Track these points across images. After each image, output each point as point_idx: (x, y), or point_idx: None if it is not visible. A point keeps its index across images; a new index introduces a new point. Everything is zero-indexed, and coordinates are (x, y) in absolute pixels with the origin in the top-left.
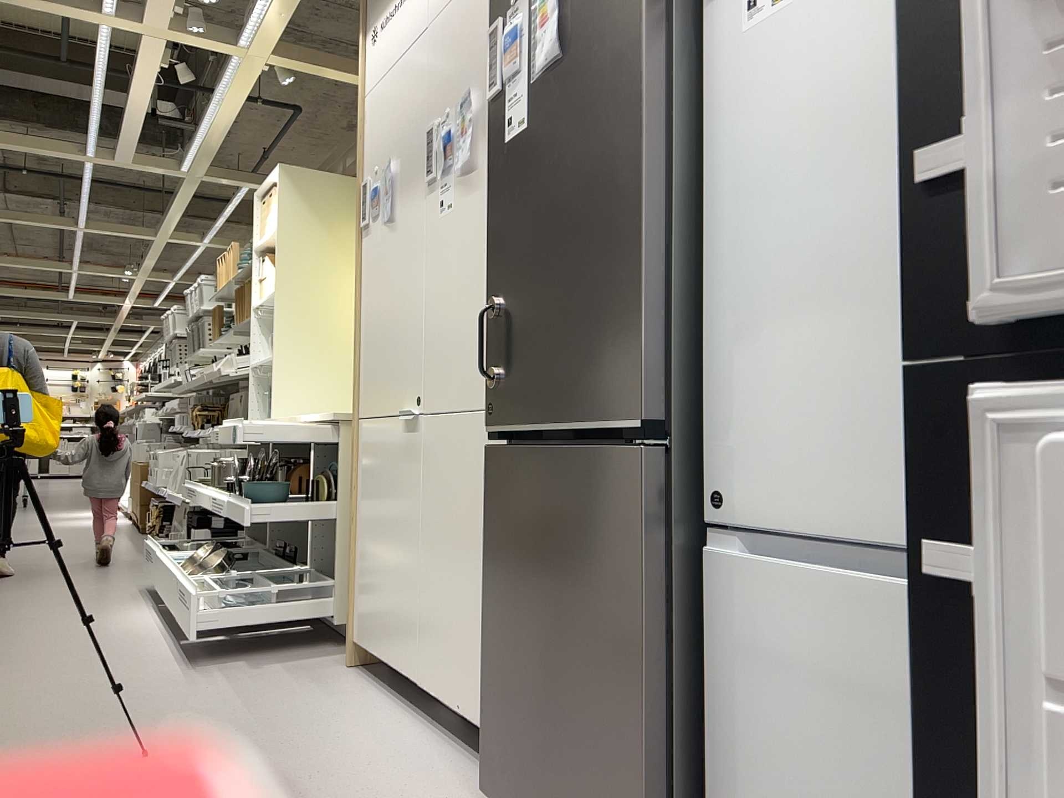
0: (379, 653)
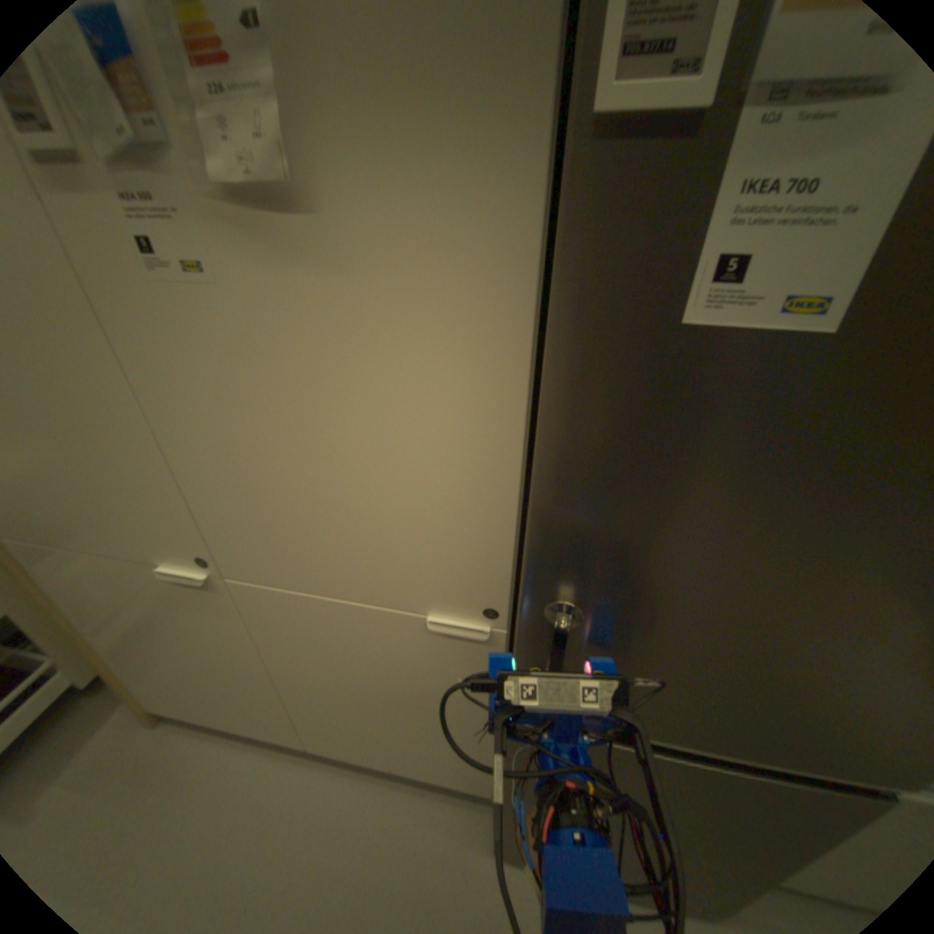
0: (209, 725)
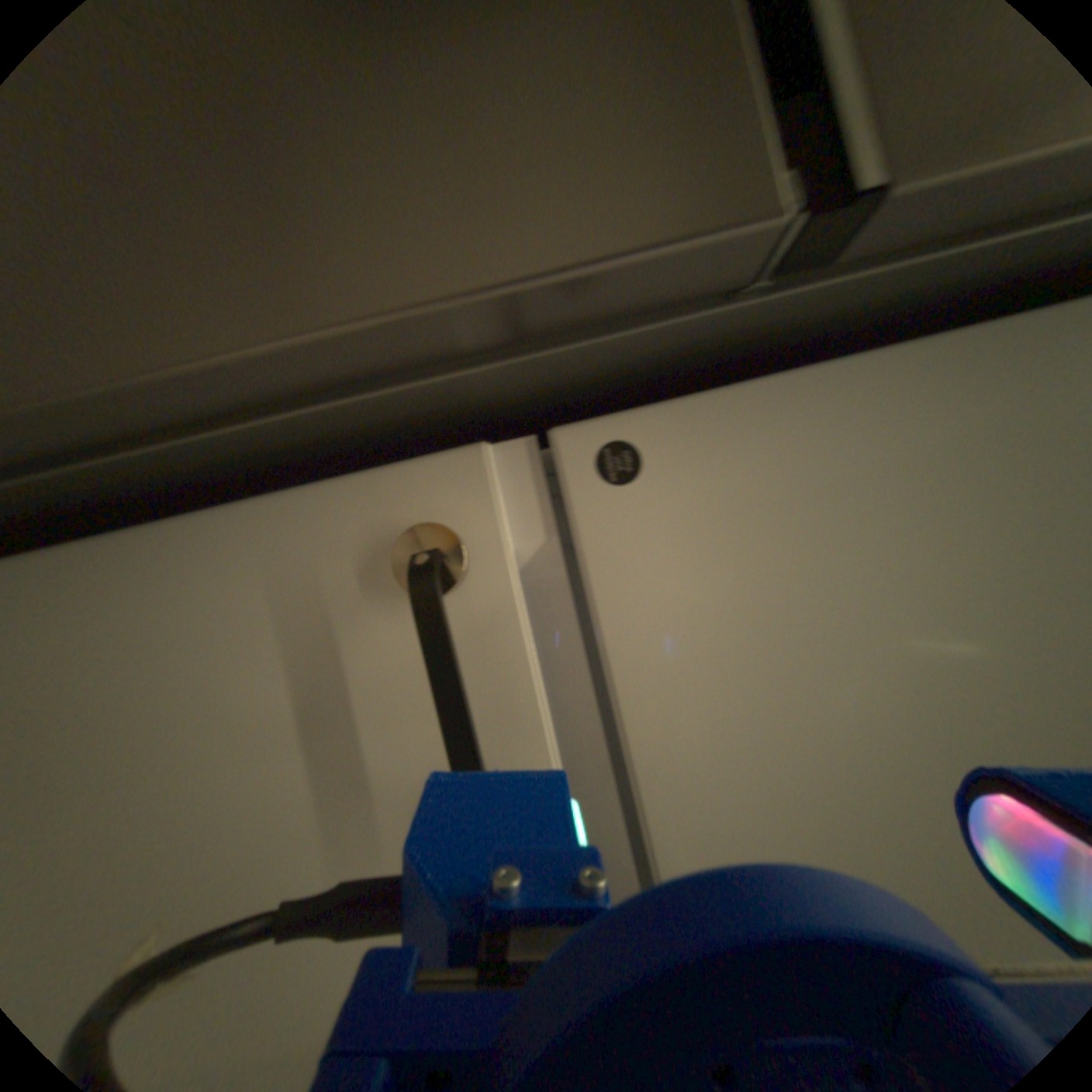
0: None
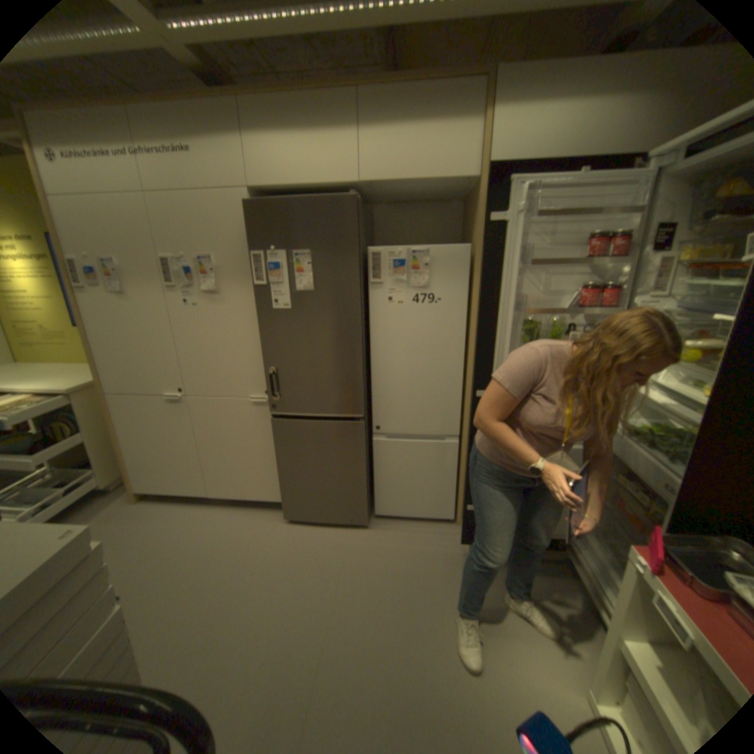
0: (164, 493)
